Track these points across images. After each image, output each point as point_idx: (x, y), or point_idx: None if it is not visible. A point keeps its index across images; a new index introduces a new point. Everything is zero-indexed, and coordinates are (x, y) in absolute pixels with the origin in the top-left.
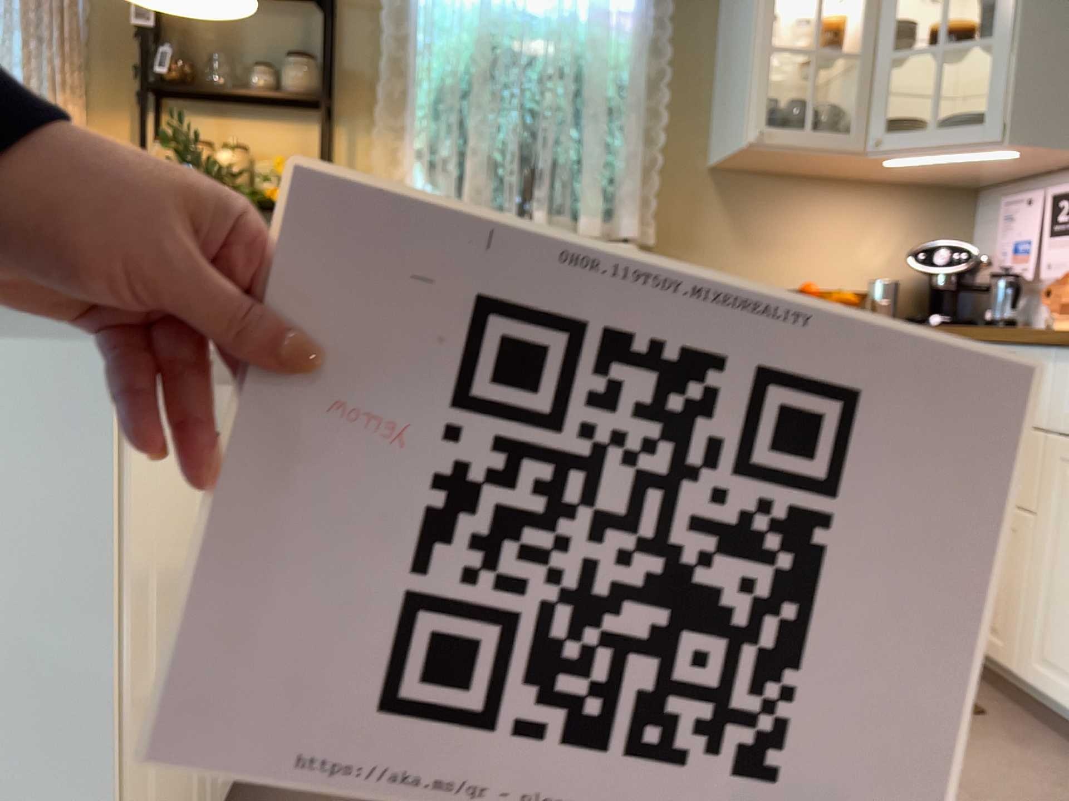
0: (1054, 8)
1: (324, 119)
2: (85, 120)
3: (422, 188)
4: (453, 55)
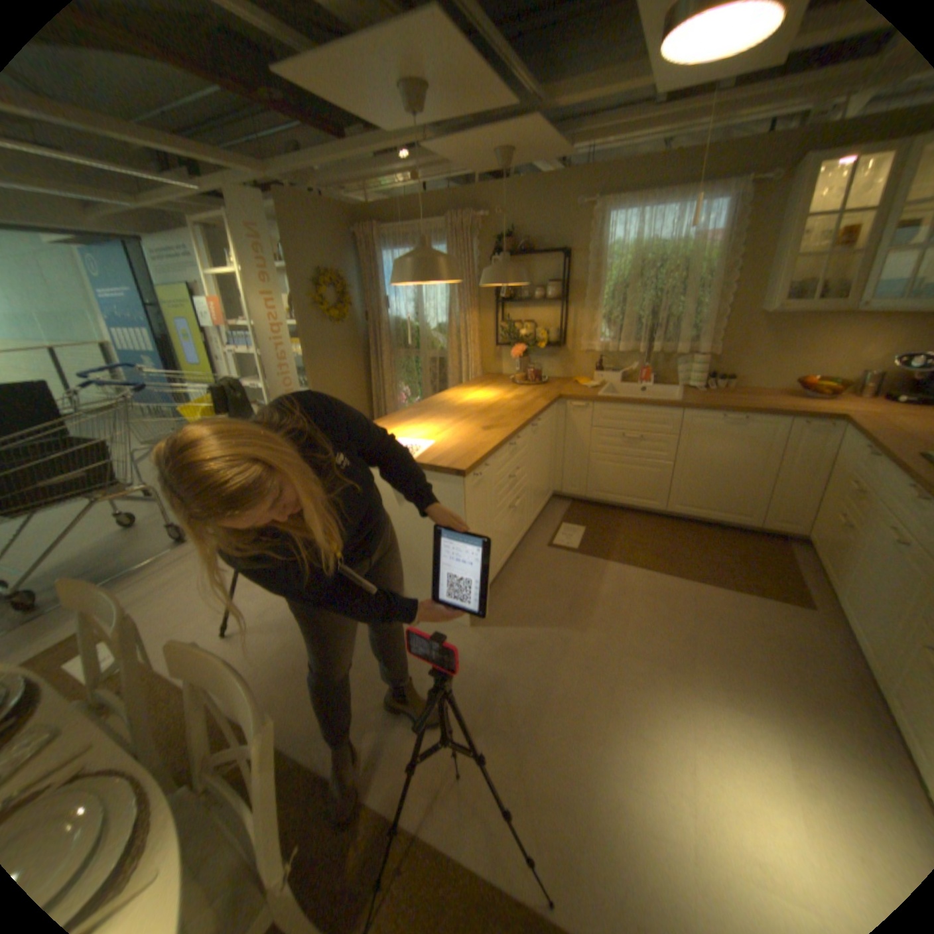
0: None
1: (561, 308)
2: (476, 315)
3: (602, 333)
4: (619, 271)
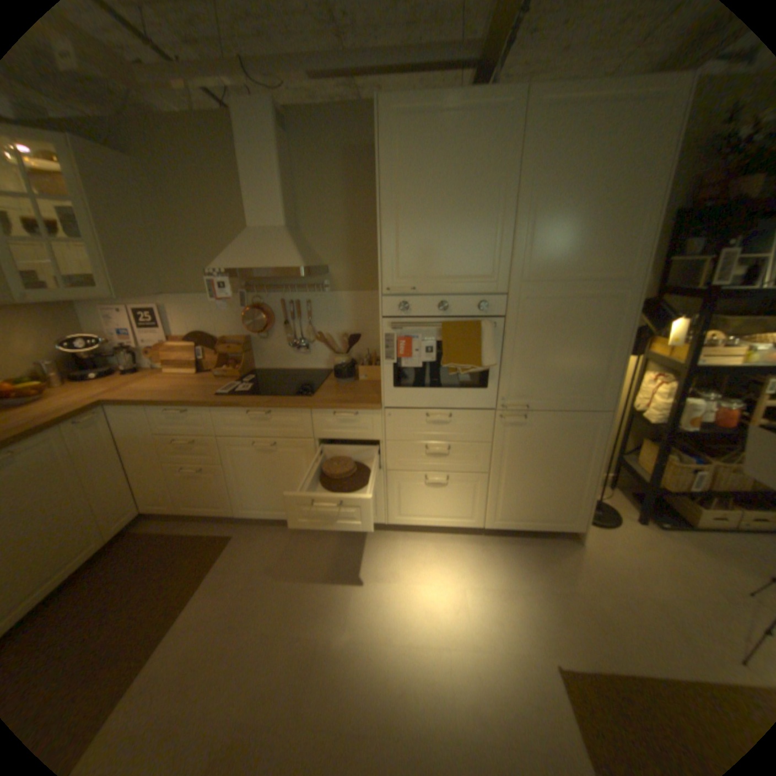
0: (108, 227)
1: None
2: None
3: None
4: None
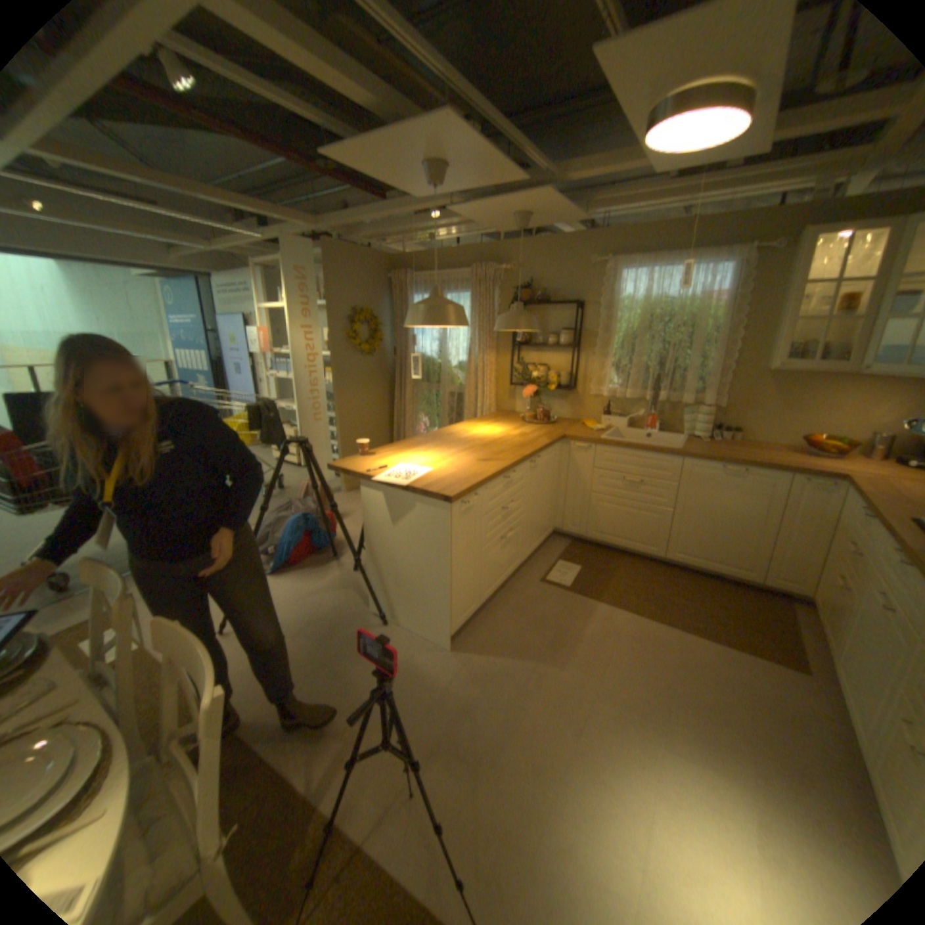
0: None
1: (572, 354)
2: (494, 356)
3: (611, 380)
4: (629, 323)
